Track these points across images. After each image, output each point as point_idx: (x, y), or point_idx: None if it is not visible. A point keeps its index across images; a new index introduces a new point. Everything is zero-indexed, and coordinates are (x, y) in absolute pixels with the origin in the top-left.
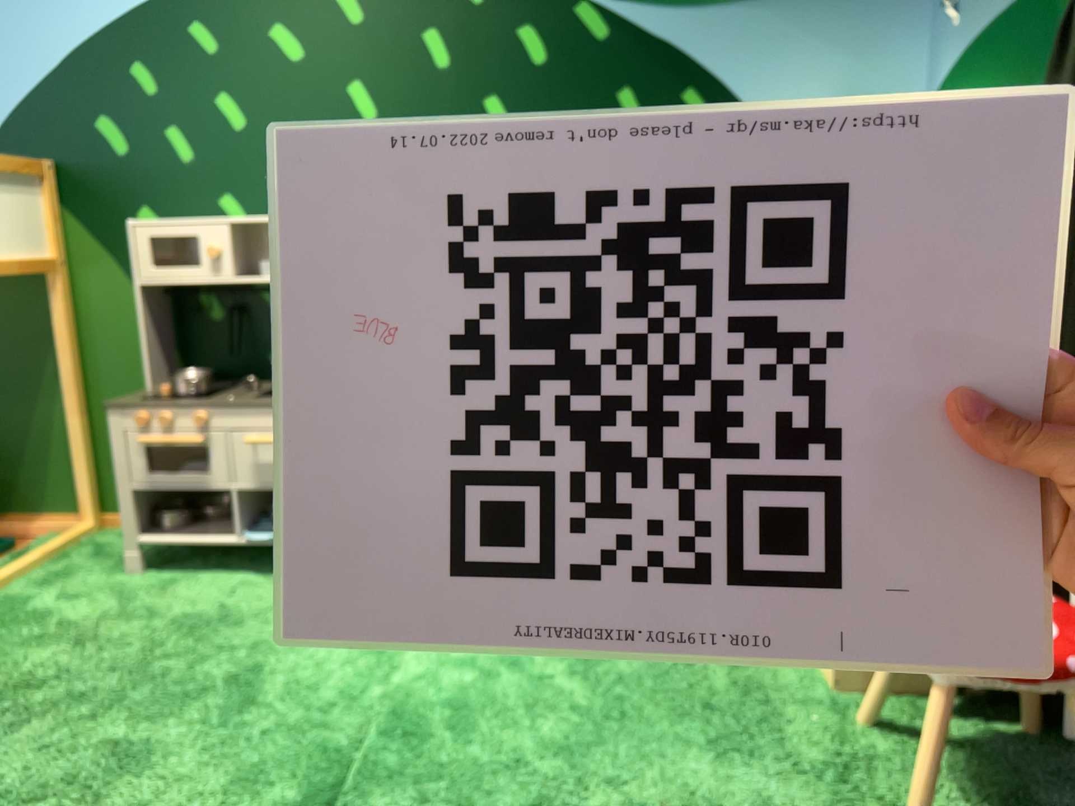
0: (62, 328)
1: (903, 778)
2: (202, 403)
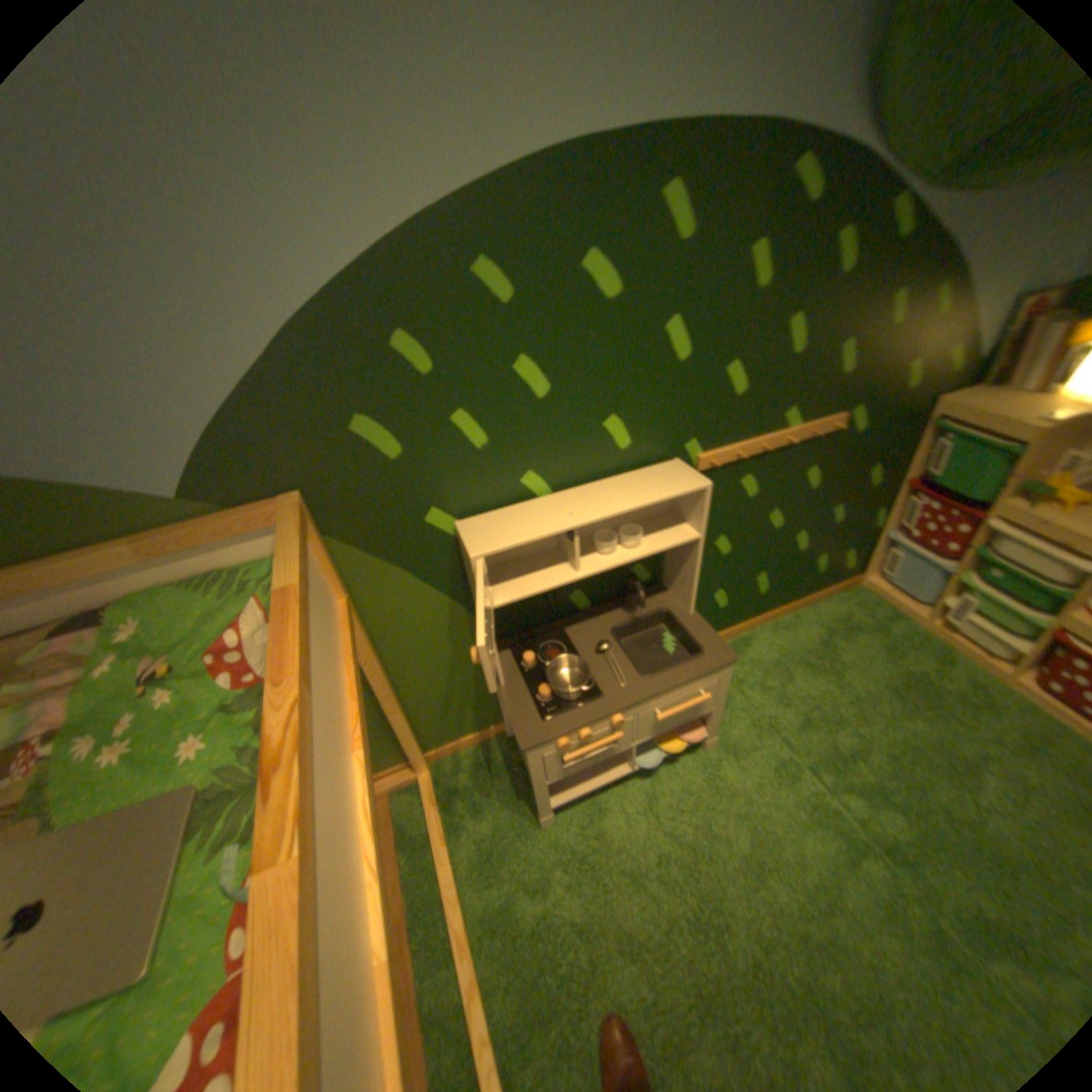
0: (370, 654)
1: None
2: (614, 705)
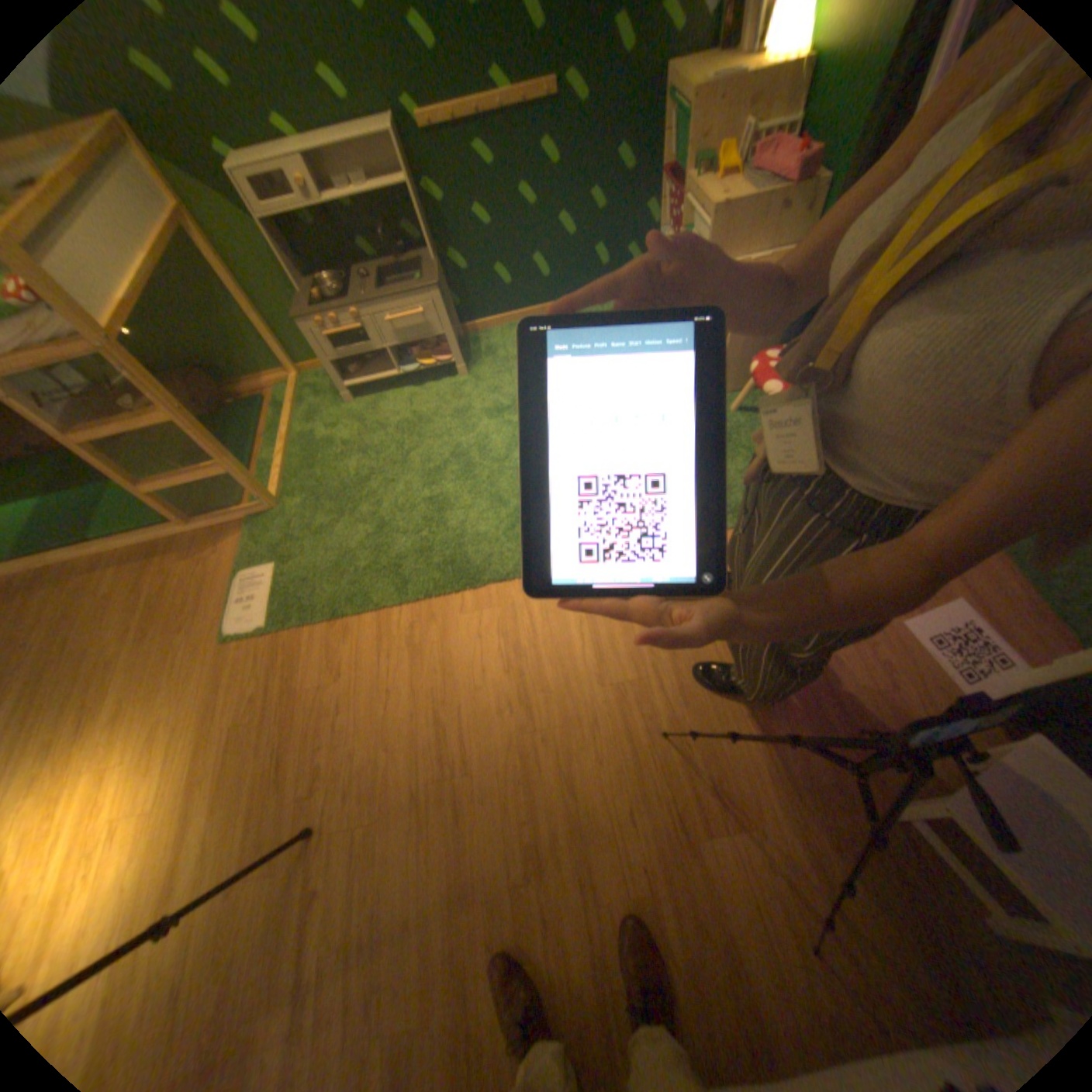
0: (212, 258)
1: (749, 437)
2: (349, 303)
